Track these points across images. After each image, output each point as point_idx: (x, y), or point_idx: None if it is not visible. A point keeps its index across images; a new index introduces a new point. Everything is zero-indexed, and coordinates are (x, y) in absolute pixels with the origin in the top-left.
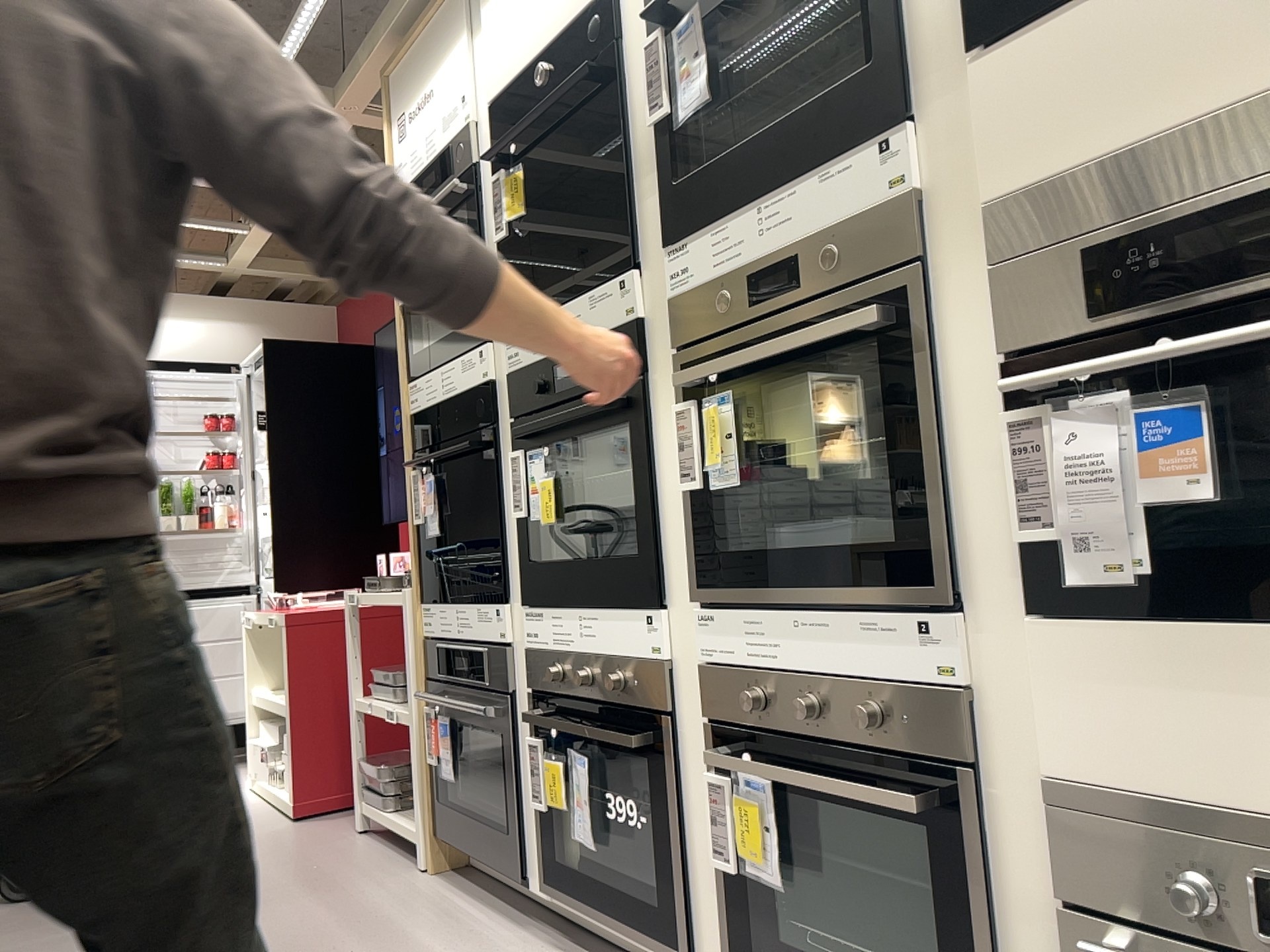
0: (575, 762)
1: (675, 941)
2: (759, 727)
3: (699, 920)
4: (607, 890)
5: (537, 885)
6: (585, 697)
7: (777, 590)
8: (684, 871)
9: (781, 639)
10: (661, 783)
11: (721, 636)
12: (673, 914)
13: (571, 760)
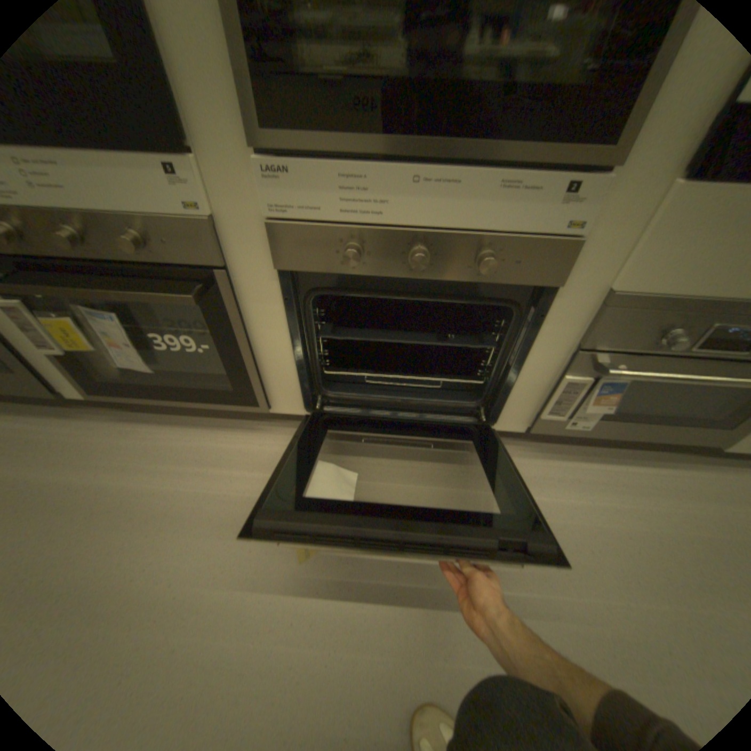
0: (90, 315)
1: (251, 401)
2: (347, 272)
3: (269, 387)
4: (168, 388)
5: (74, 394)
6: (75, 255)
7: (397, 136)
8: (252, 367)
9: (388, 194)
10: (221, 320)
11: (299, 189)
12: (247, 390)
13: (79, 312)
